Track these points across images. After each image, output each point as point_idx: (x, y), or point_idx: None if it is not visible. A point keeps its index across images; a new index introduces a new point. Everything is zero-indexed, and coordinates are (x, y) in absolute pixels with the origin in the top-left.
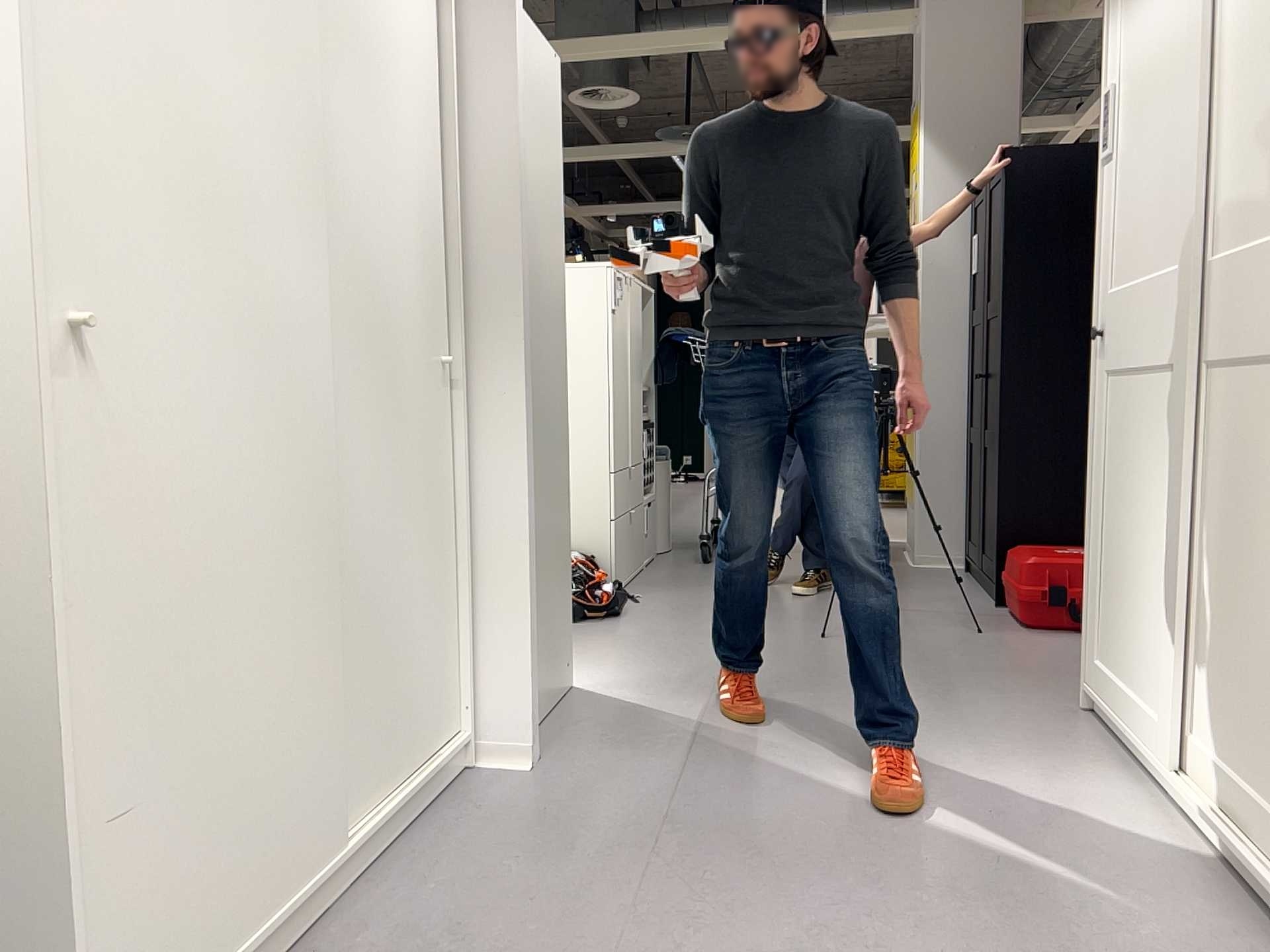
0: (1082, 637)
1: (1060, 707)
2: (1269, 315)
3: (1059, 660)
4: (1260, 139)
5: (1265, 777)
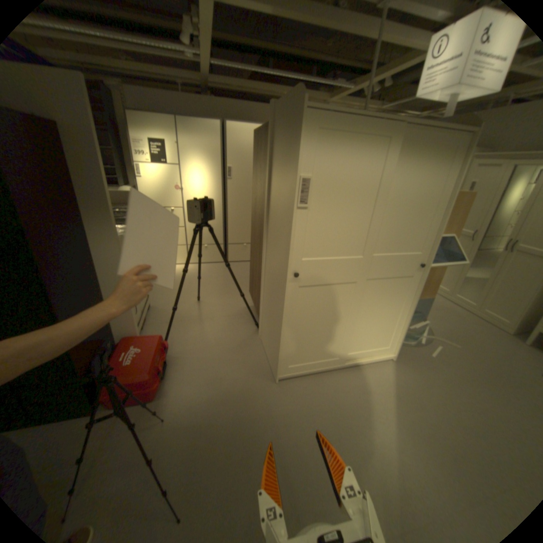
0: (281, 365)
1: (279, 388)
2: (399, 269)
3: (214, 388)
4: (402, 231)
5: (380, 345)
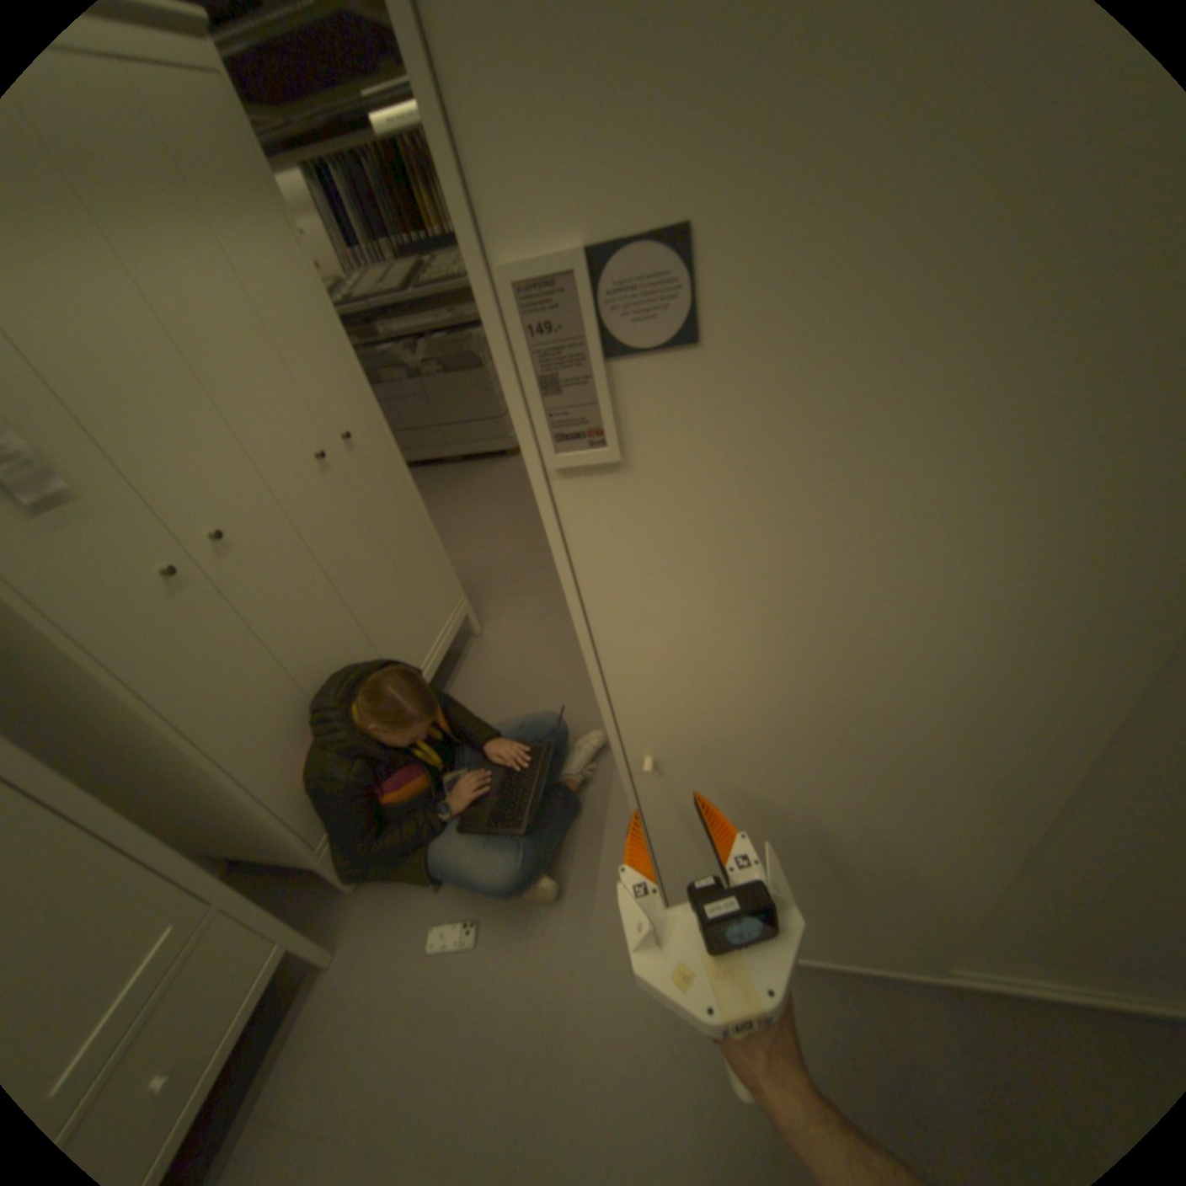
0: None
1: None
2: None
3: None
4: None
5: None
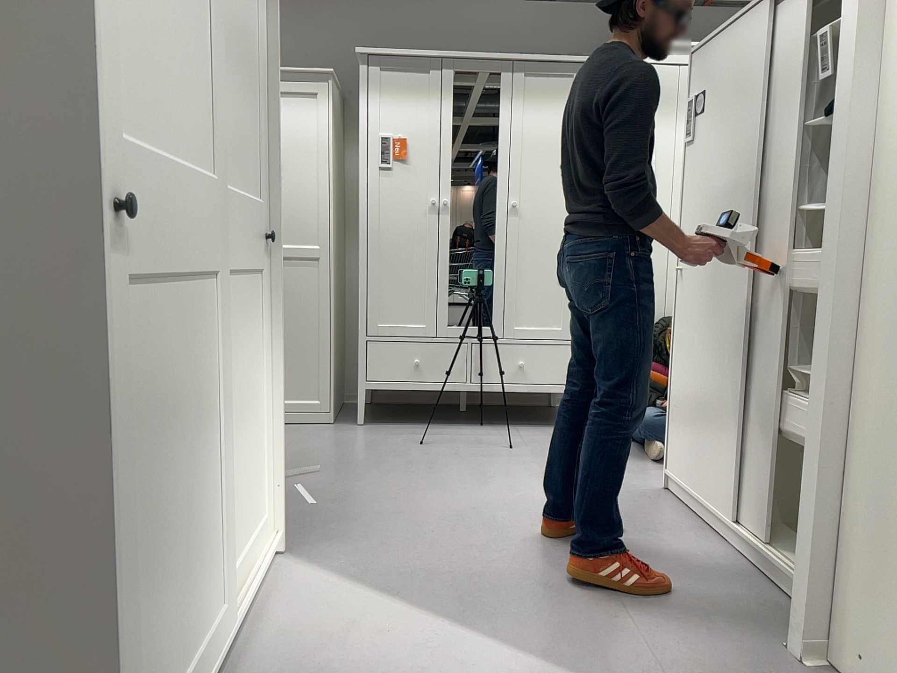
0: None
1: None
2: (244, 245)
3: None
4: (232, 120)
5: (253, 519)
